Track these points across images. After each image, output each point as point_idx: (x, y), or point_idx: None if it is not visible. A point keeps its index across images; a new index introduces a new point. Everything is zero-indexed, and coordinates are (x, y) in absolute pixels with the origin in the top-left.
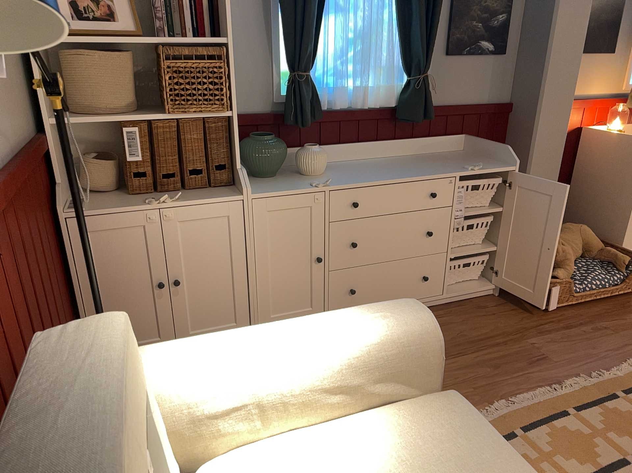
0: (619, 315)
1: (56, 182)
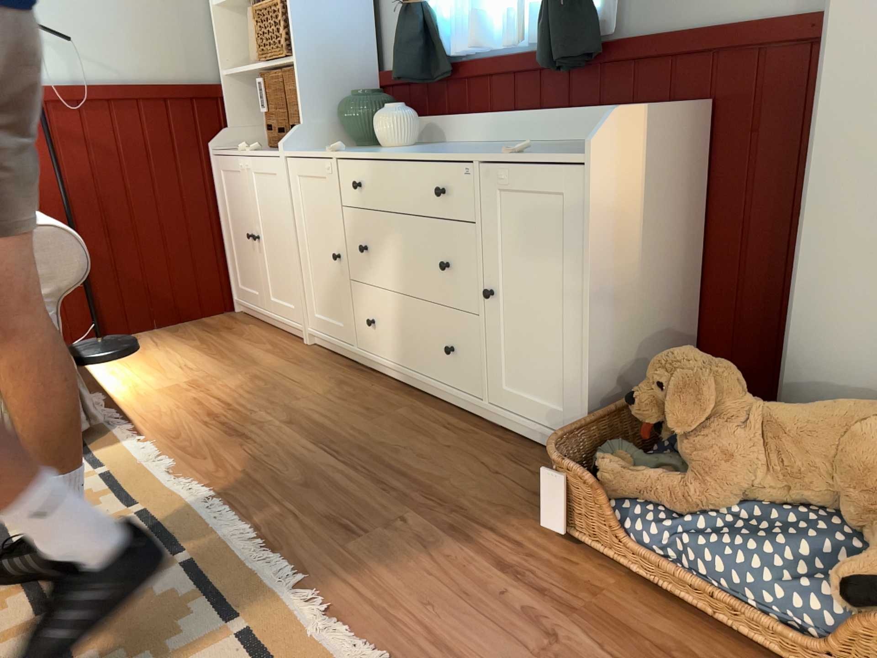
0: None
1: (229, 128)
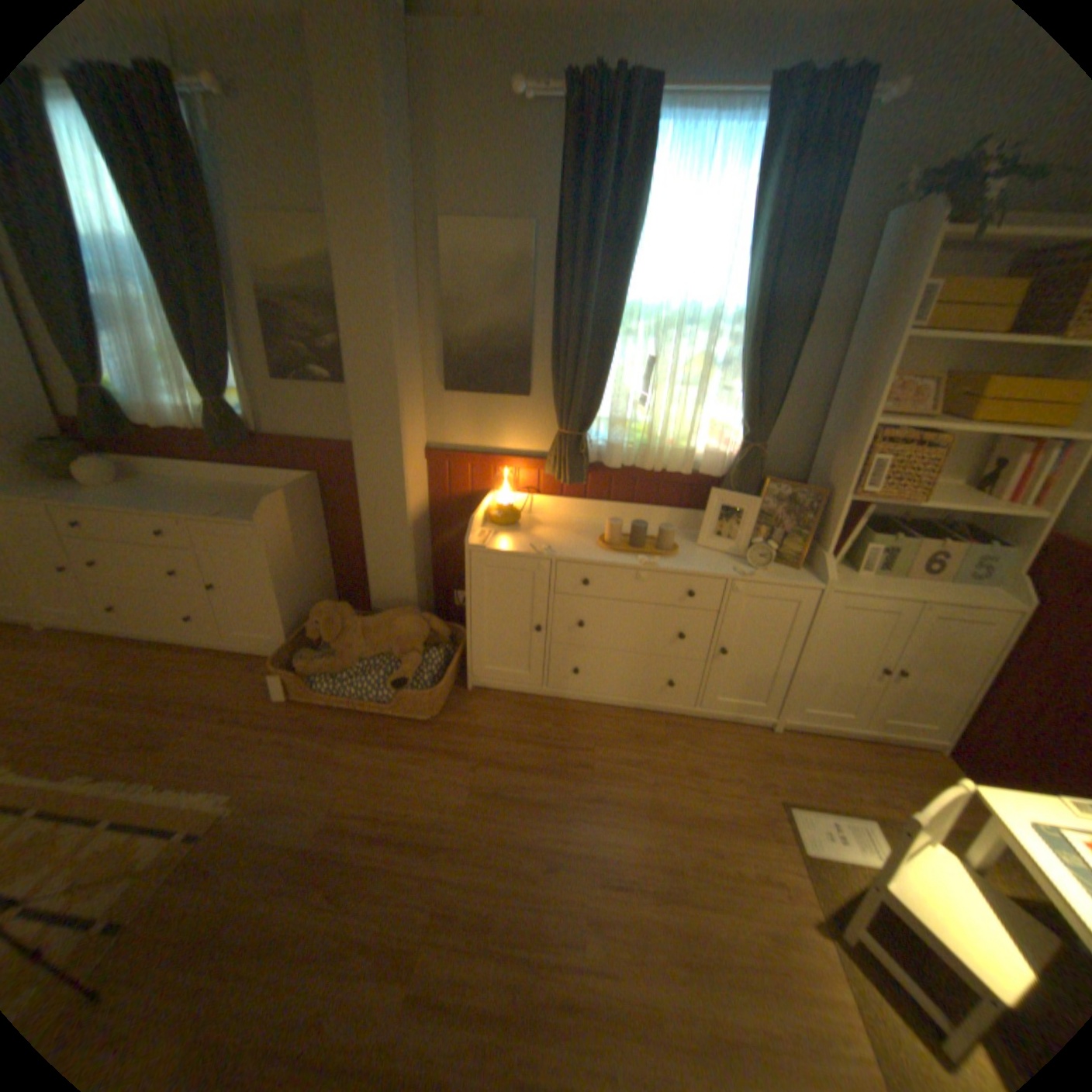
0: (339, 741)
1: None
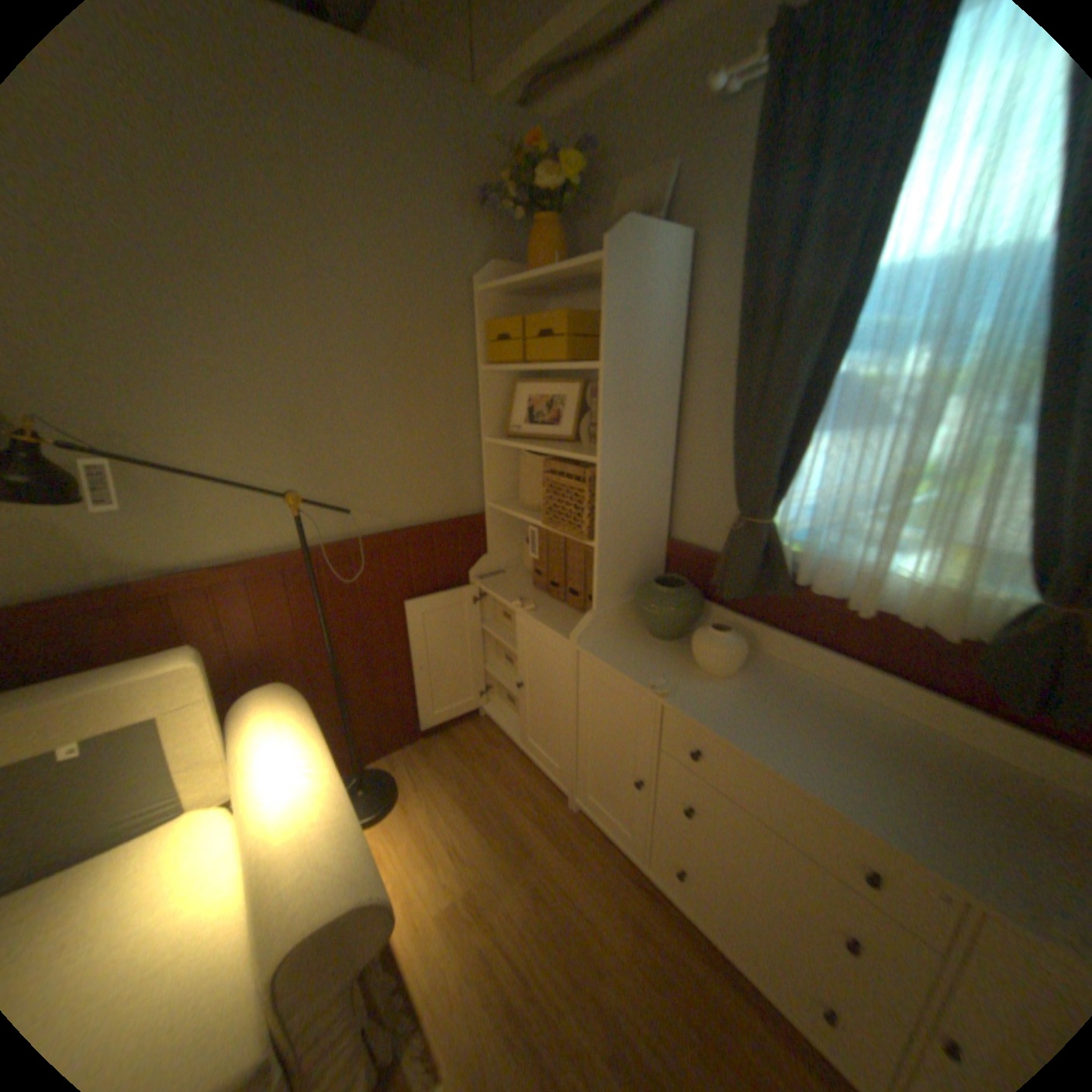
0: None
1: (489, 551)
